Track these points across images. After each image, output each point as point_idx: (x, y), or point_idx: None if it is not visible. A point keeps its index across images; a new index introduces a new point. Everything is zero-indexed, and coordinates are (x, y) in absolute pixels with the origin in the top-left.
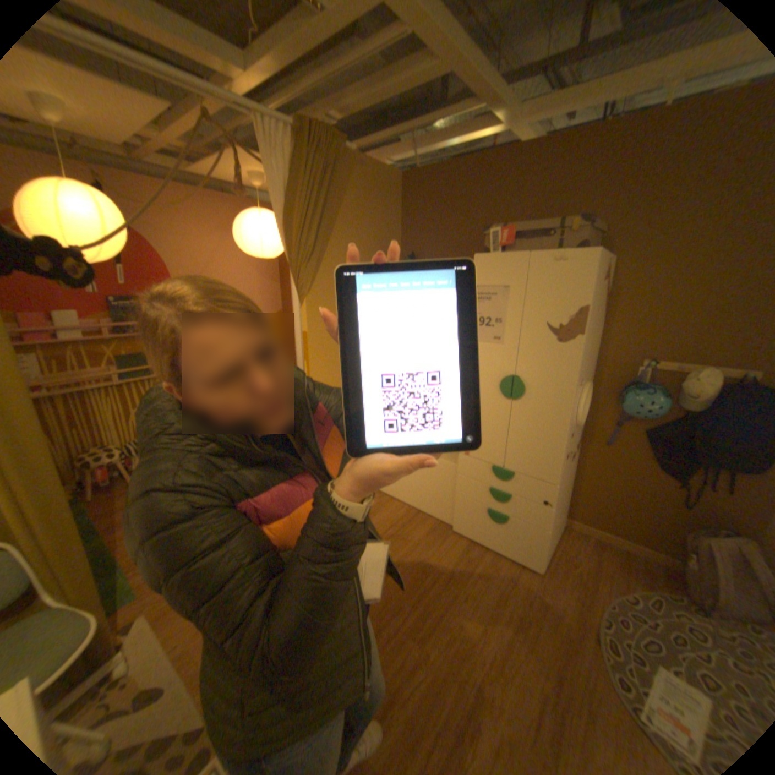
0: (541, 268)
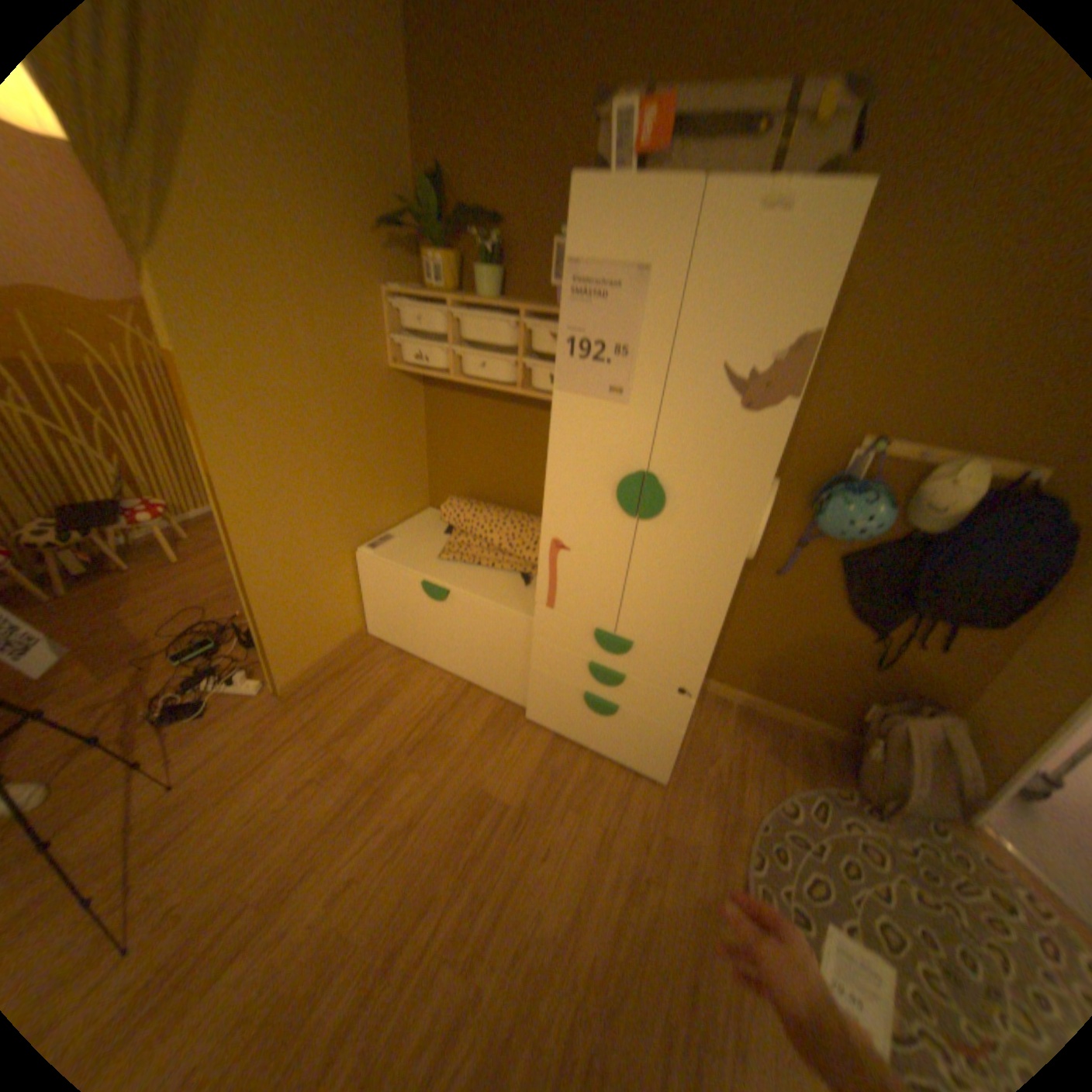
0: (729, 227)
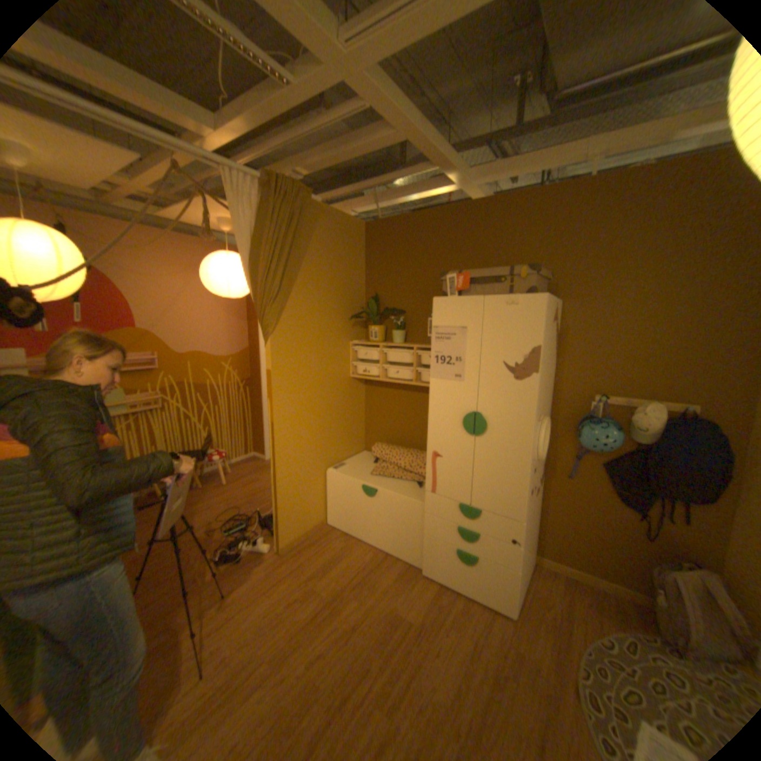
0: (495, 311)
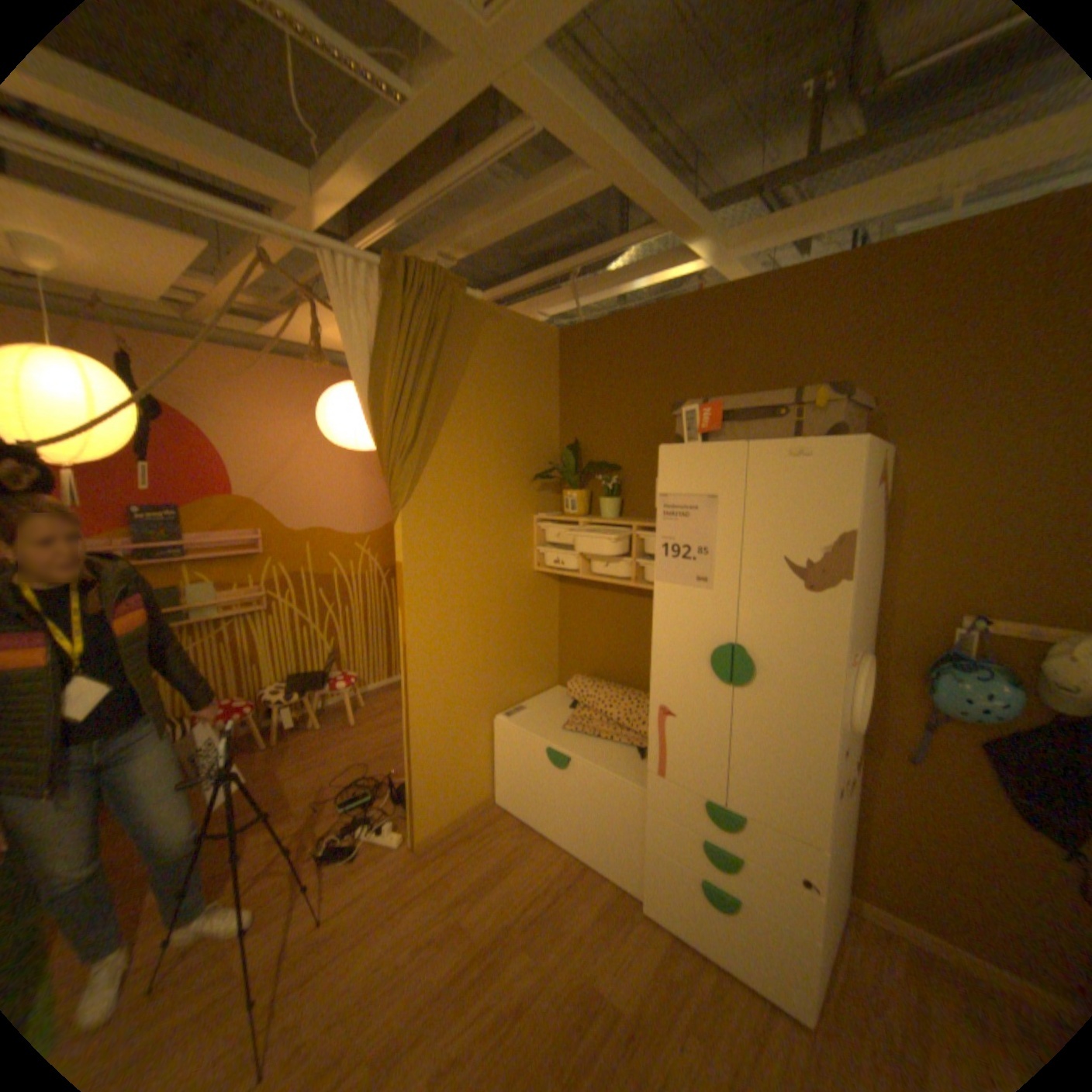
0: (768, 467)
